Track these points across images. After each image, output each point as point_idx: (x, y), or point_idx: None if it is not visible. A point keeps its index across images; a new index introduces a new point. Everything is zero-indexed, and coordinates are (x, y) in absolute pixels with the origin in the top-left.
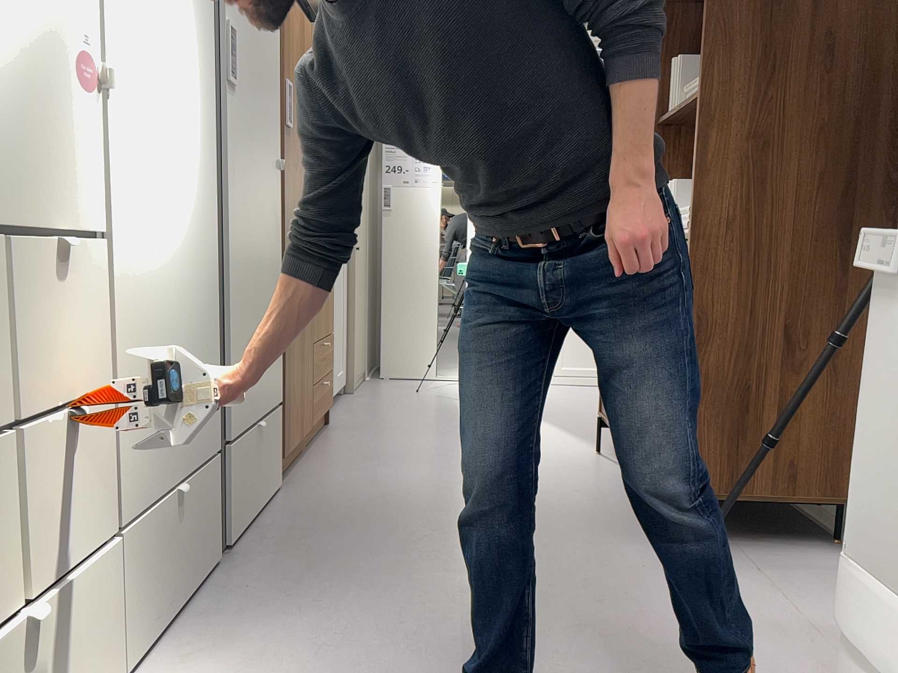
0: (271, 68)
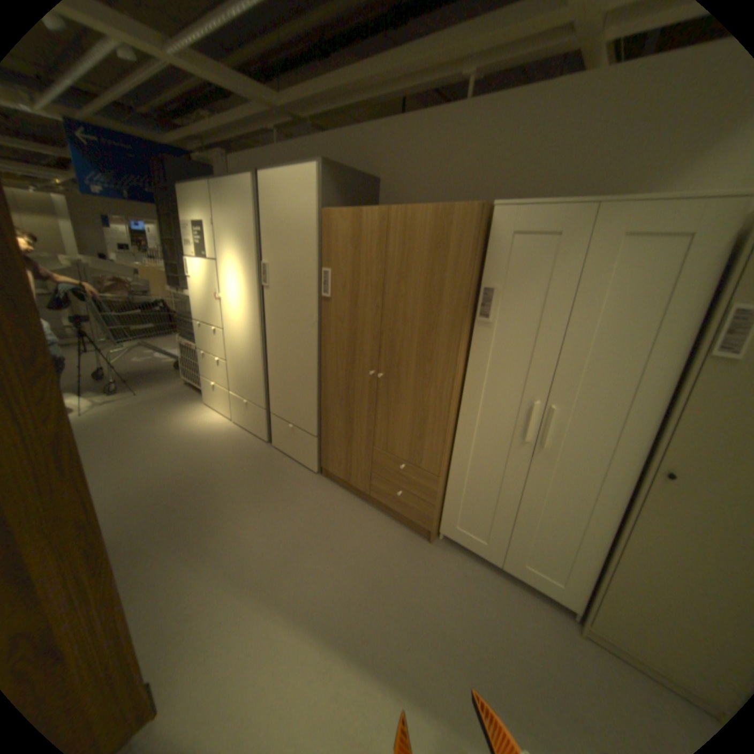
0: (305, 268)
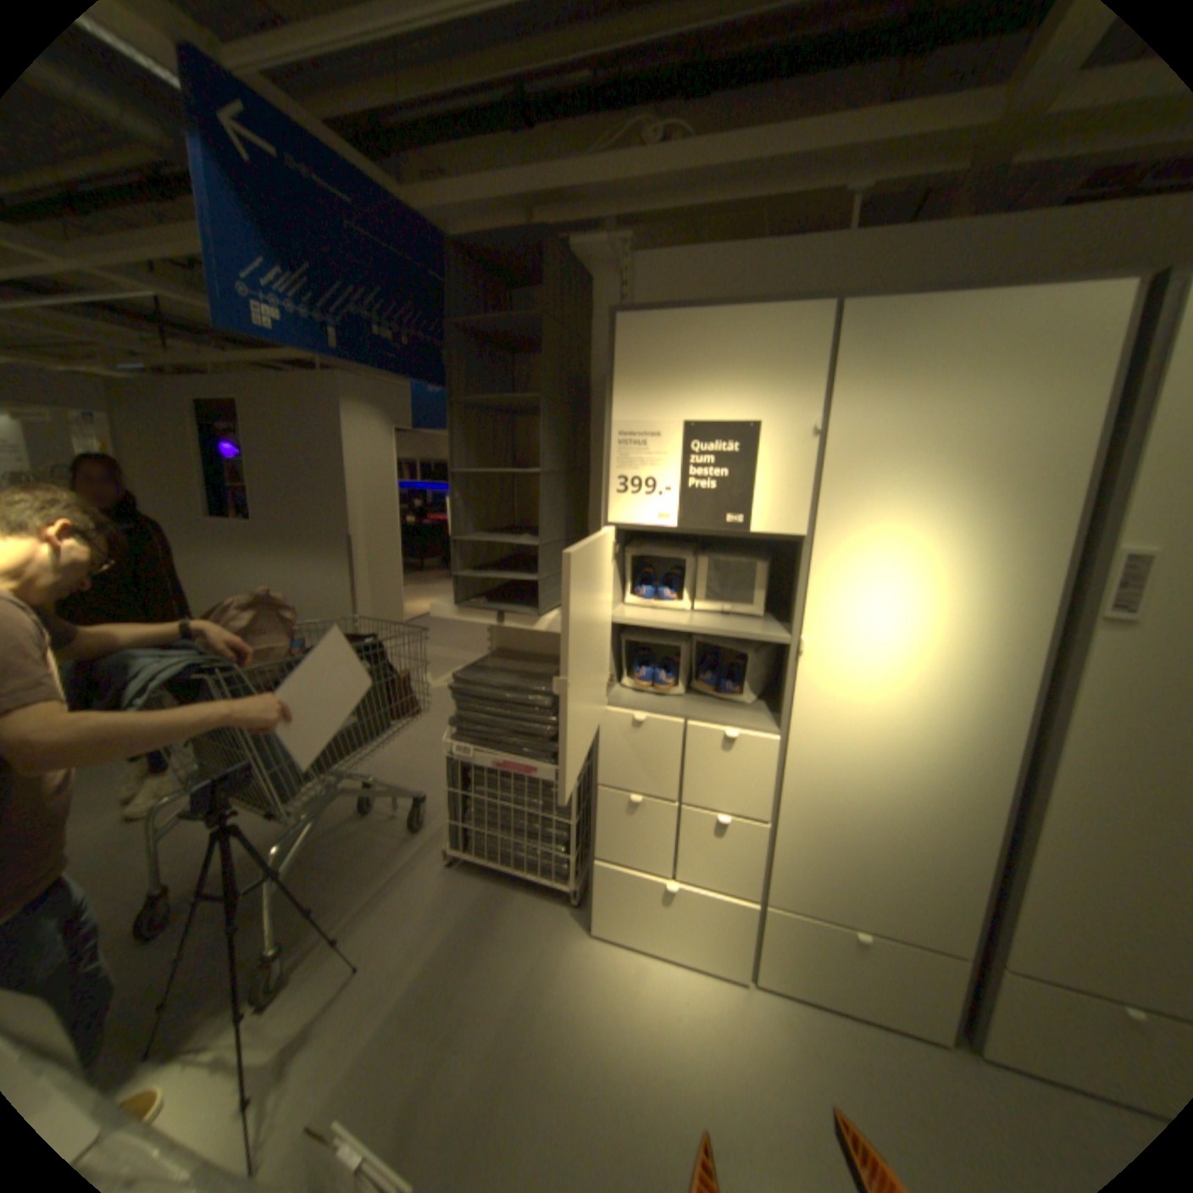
0: None
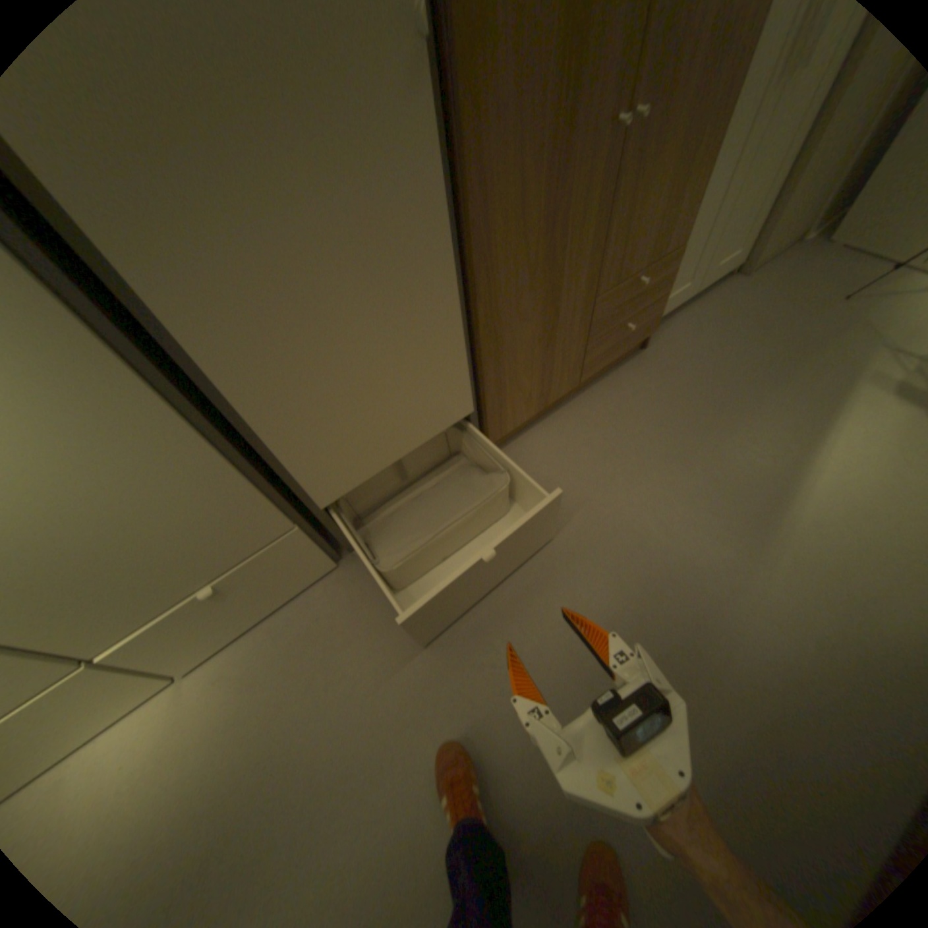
0: None
